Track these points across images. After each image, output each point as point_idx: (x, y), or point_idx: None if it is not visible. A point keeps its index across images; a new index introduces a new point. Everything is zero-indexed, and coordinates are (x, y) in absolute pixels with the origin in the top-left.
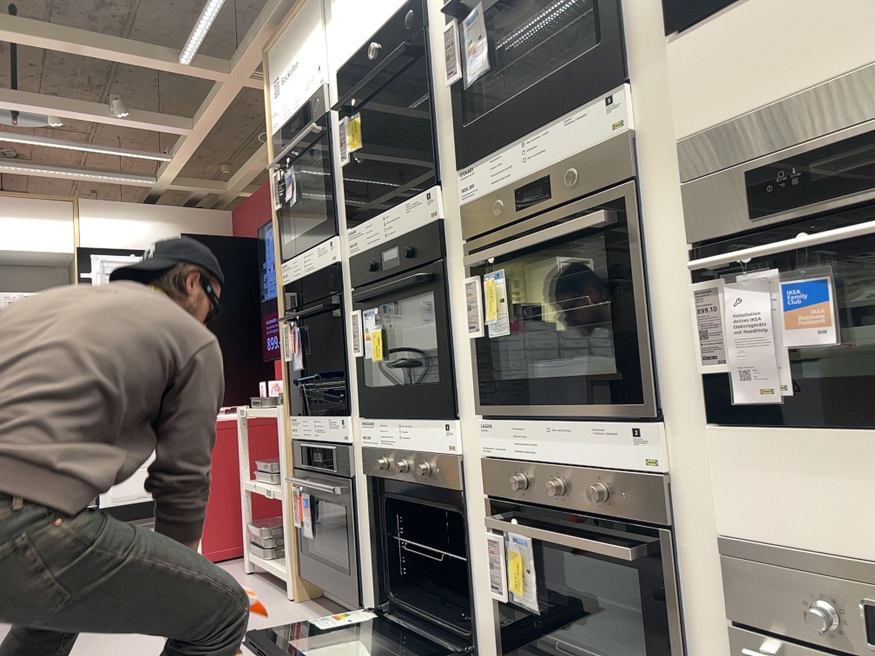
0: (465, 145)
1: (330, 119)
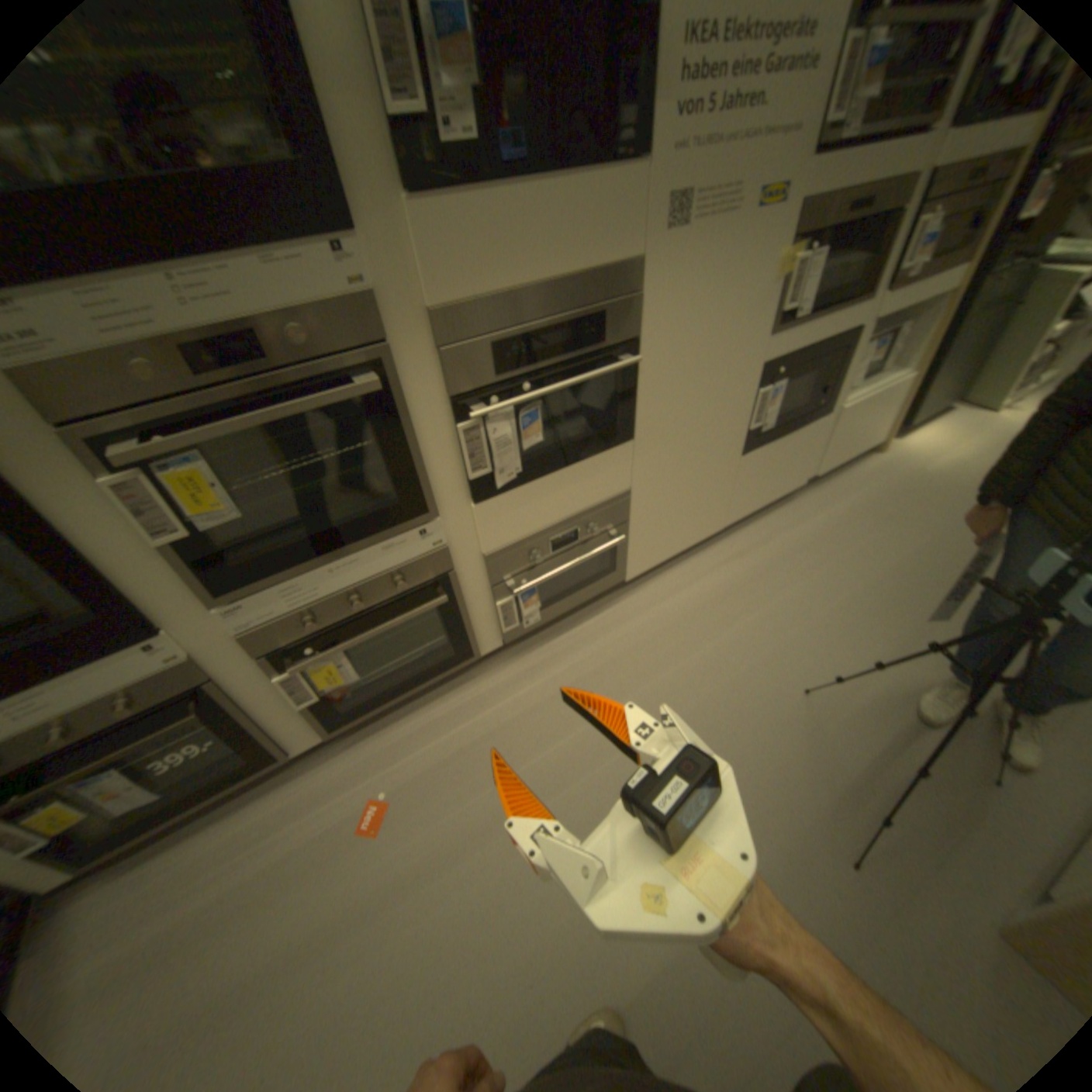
0: None
1: None
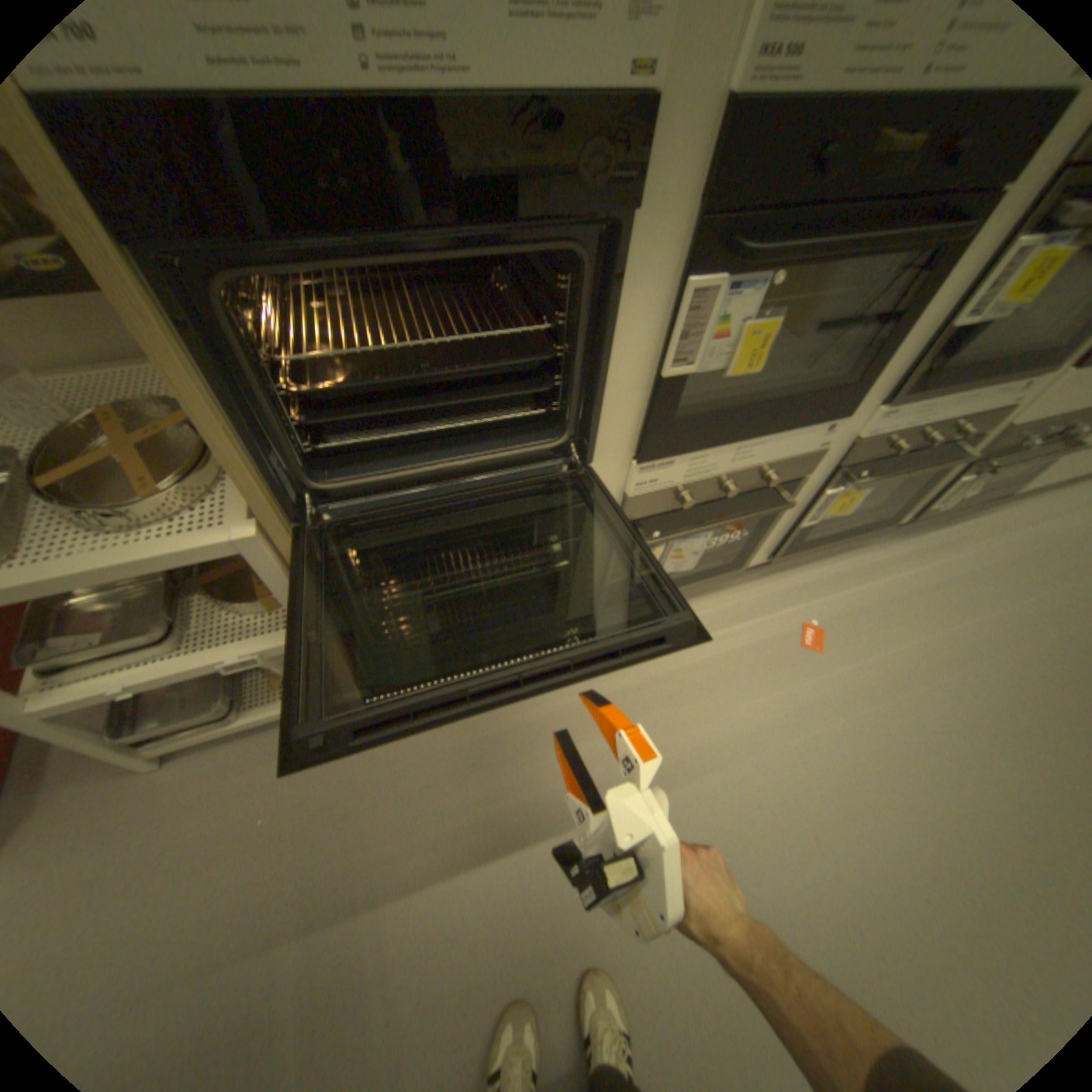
0: None
1: None
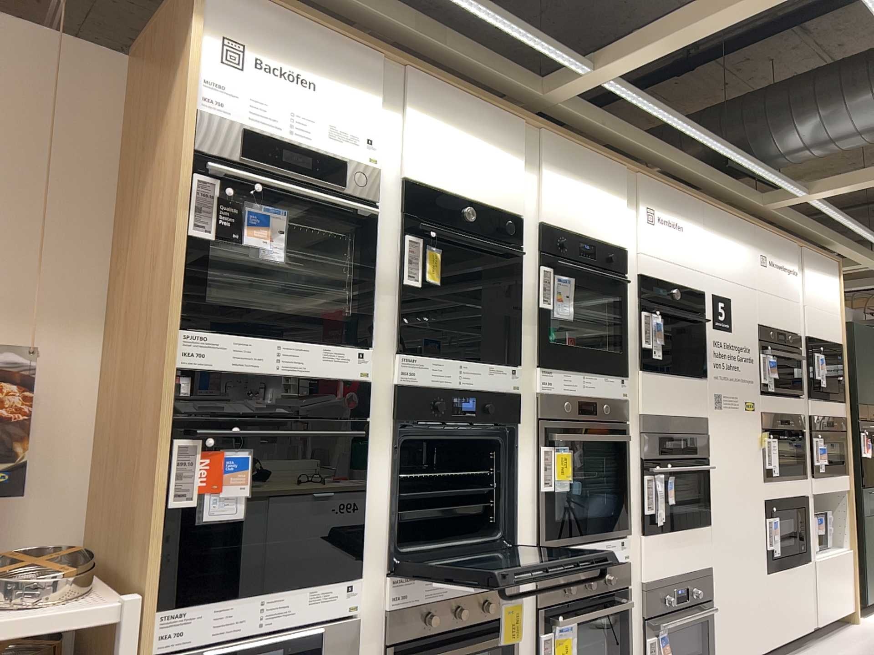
0: (544, 353)
1: (381, 216)
